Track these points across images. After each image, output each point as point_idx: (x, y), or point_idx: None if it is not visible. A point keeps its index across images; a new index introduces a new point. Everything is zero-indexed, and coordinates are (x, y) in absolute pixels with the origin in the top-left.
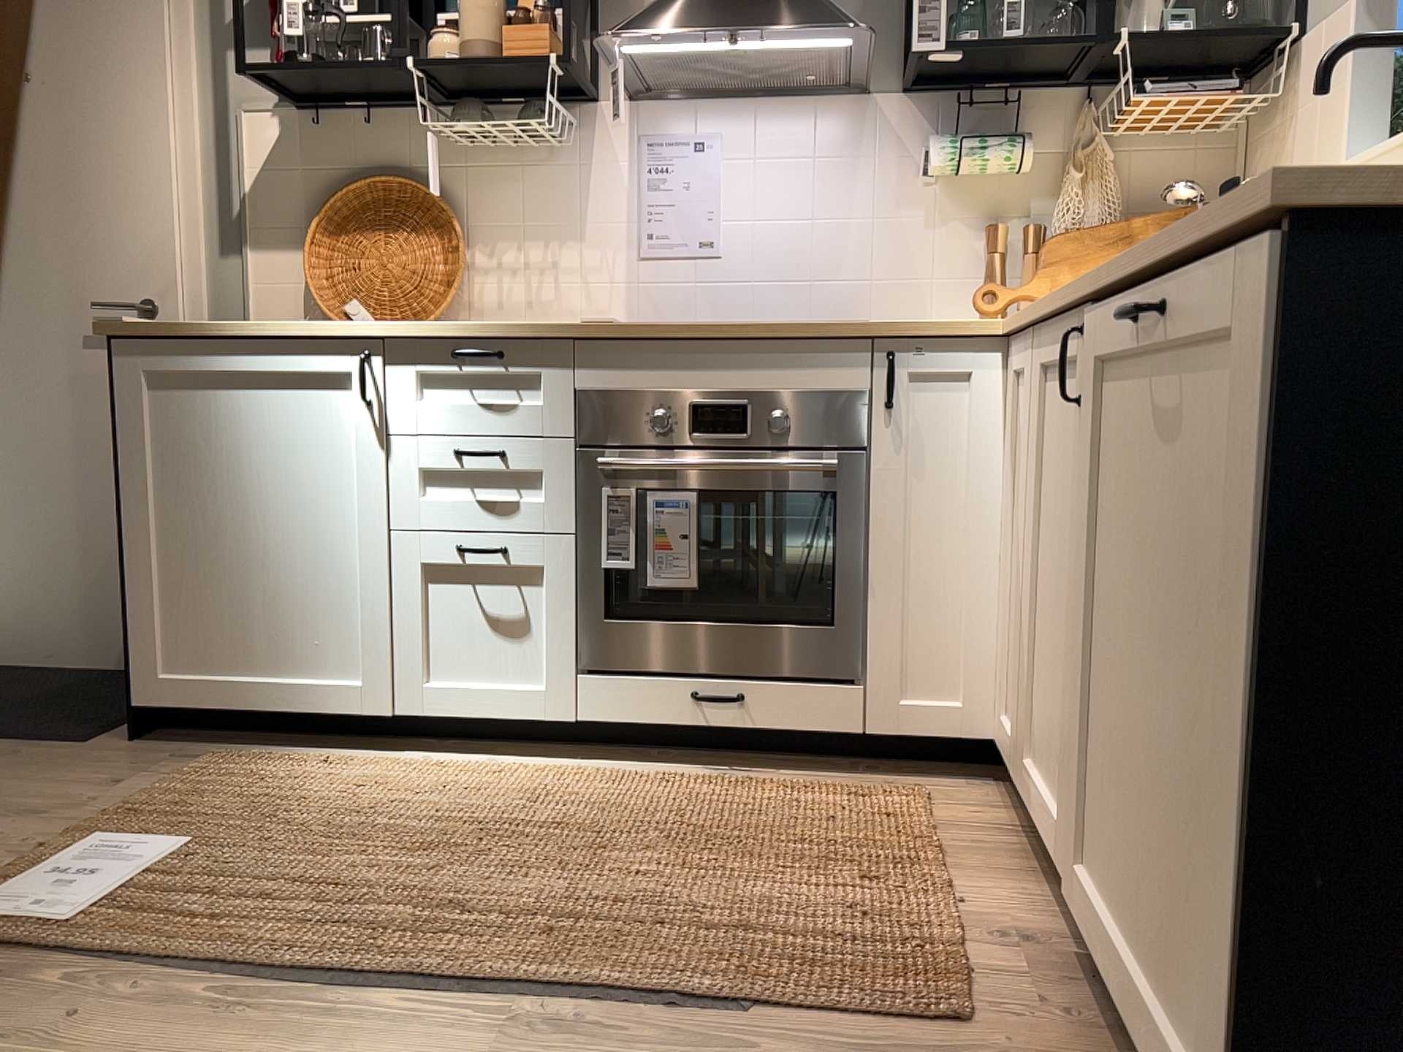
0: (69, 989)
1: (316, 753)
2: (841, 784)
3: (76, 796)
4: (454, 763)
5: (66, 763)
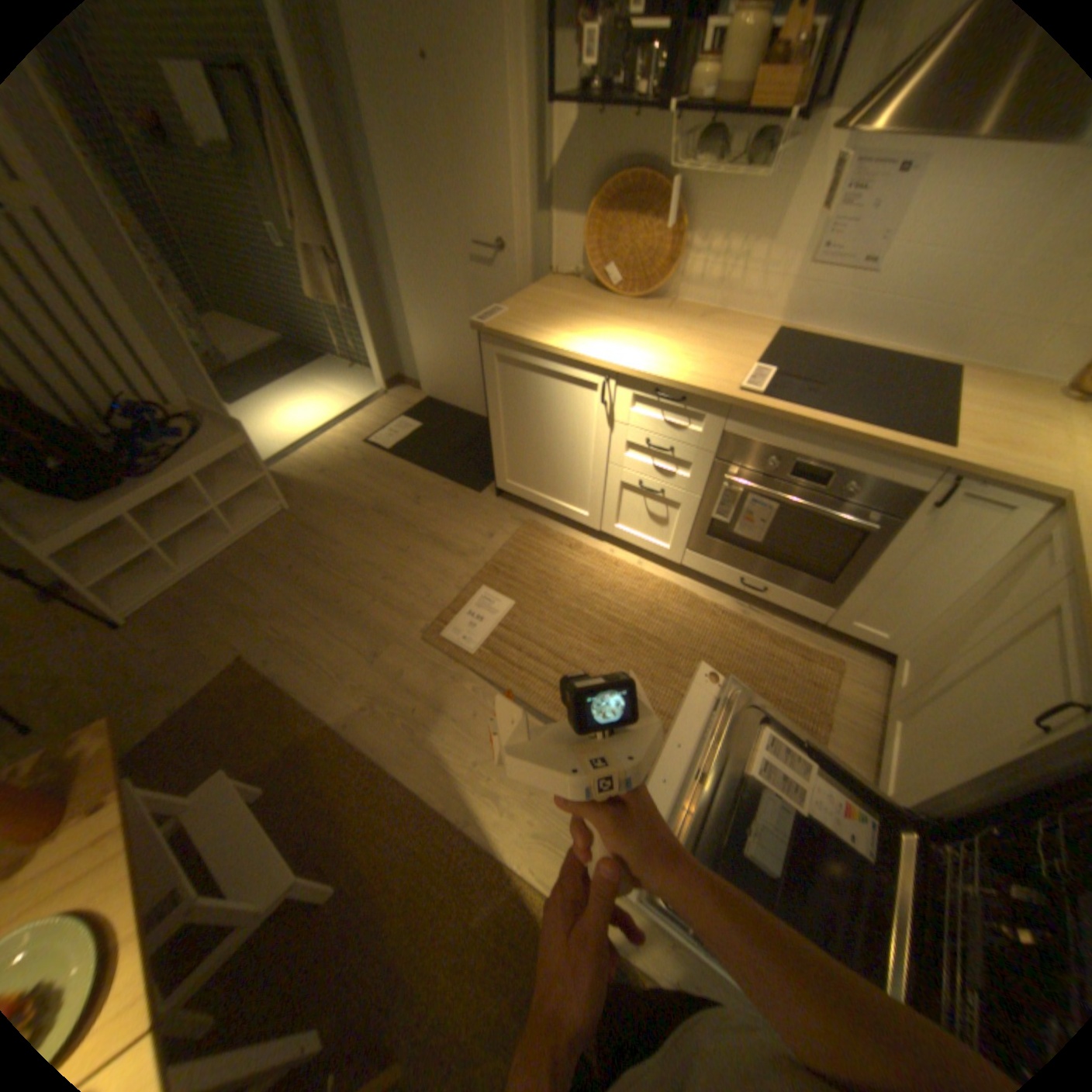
0: (472, 689)
1: (566, 529)
2: (799, 636)
3: (475, 541)
4: (622, 557)
5: (472, 510)
